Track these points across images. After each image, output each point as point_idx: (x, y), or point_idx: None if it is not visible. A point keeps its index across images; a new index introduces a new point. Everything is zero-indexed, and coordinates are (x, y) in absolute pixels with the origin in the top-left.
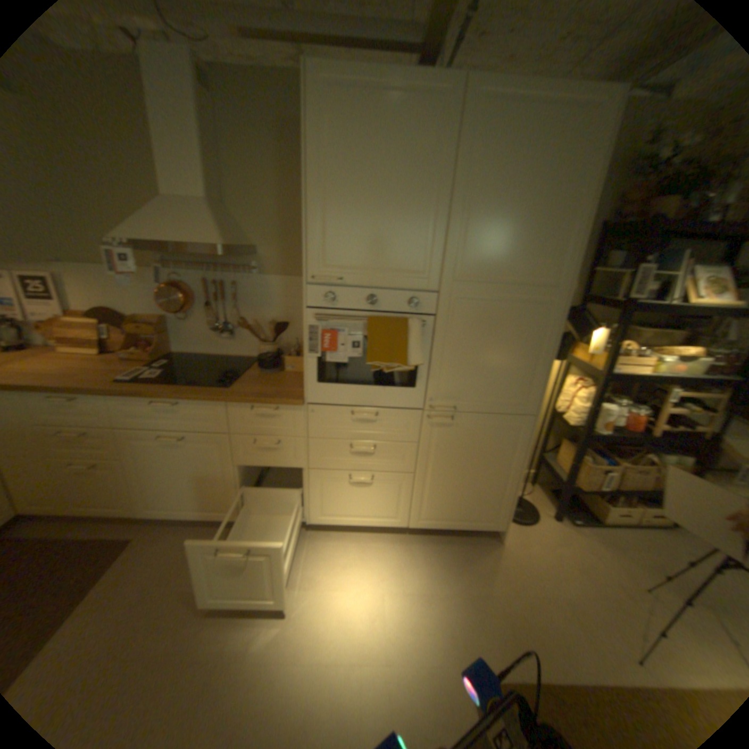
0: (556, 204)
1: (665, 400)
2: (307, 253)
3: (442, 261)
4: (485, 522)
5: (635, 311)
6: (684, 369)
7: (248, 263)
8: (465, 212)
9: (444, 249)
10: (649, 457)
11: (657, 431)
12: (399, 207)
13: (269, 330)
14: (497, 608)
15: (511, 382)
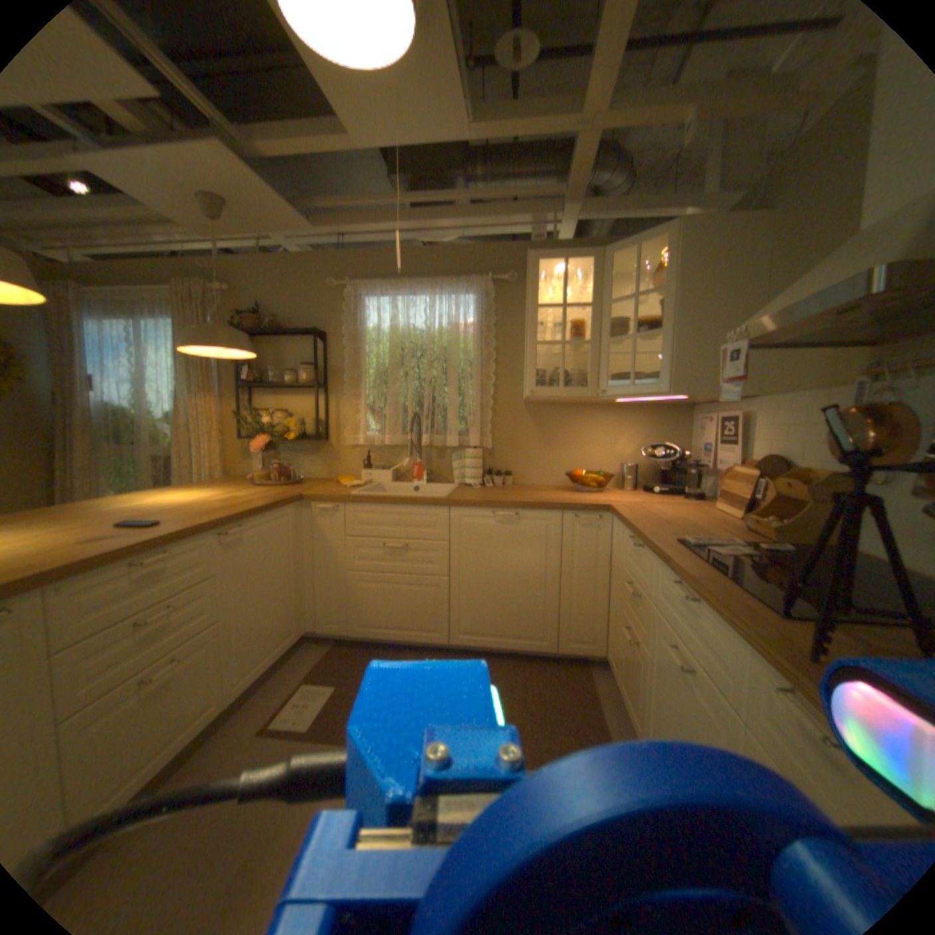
0: None
1: None
2: None
3: None
4: None
5: None
6: None
7: None
8: None
9: None
10: None
11: None
12: None
13: None
14: None
15: None
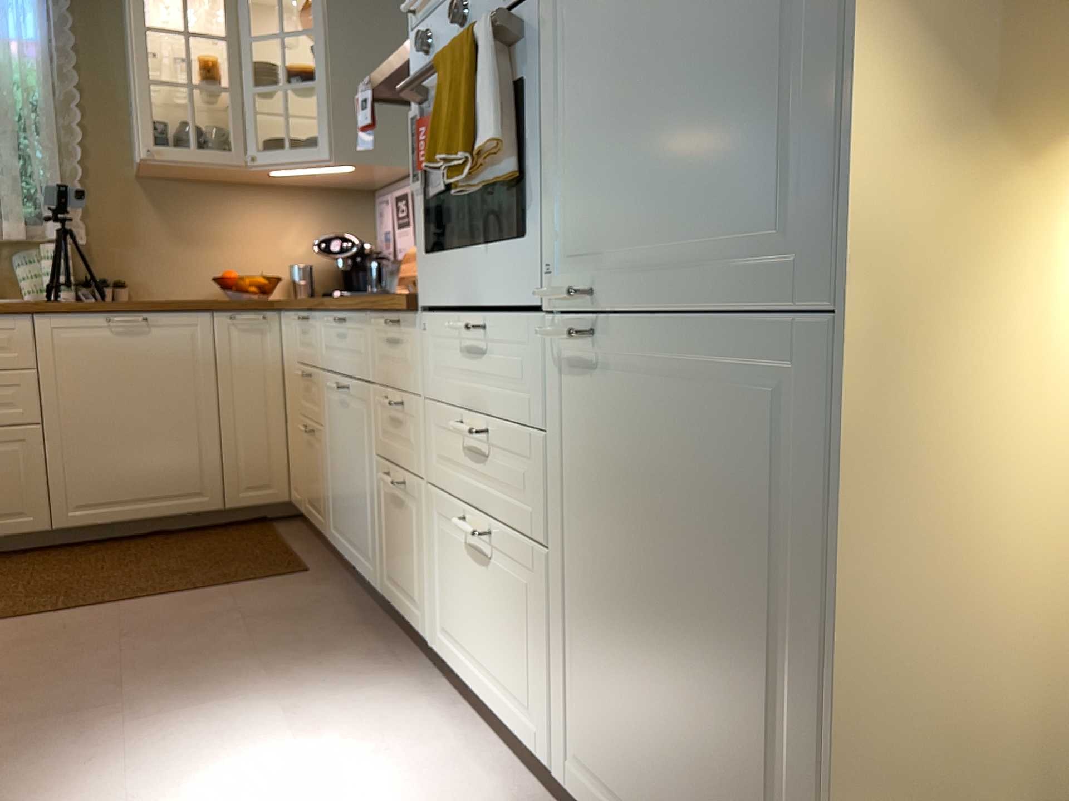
0: None
1: None
2: None
3: None
4: None
5: None
6: None
7: None
8: None
9: None
10: None
11: None
12: None
13: None
14: None
15: (736, 150)
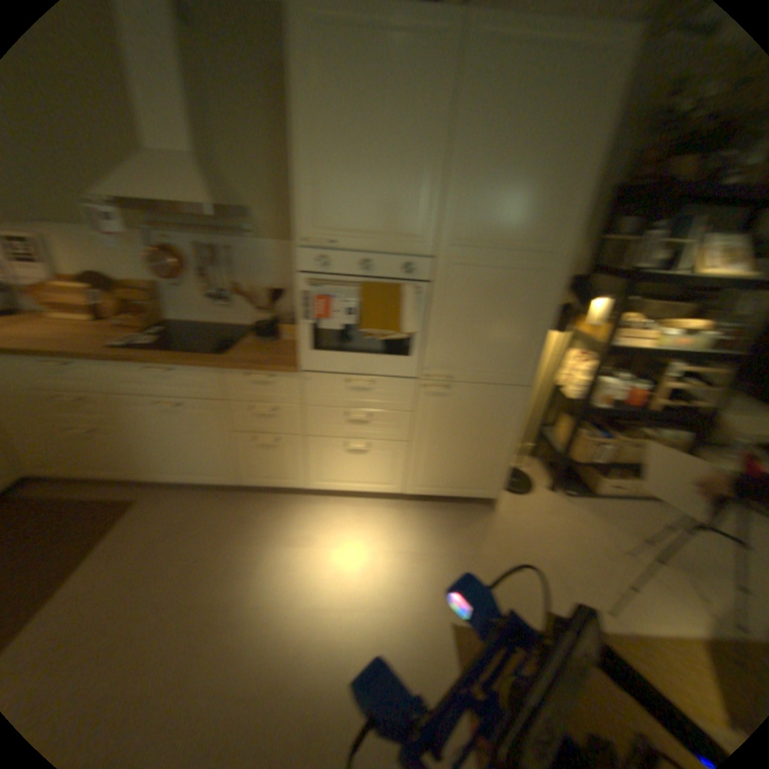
0: (561, 163)
1: (668, 375)
2: (300, 213)
3: (440, 224)
4: (480, 490)
5: (641, 281)
6: (688, 343)
7: (245, 226)
8: (465, 170)
9: (442, 211)
10: (646, 431)
11: (657, 405)
12: (395, 165)
13: (268, 298)
14: (485, 566)
15: (508, 352)
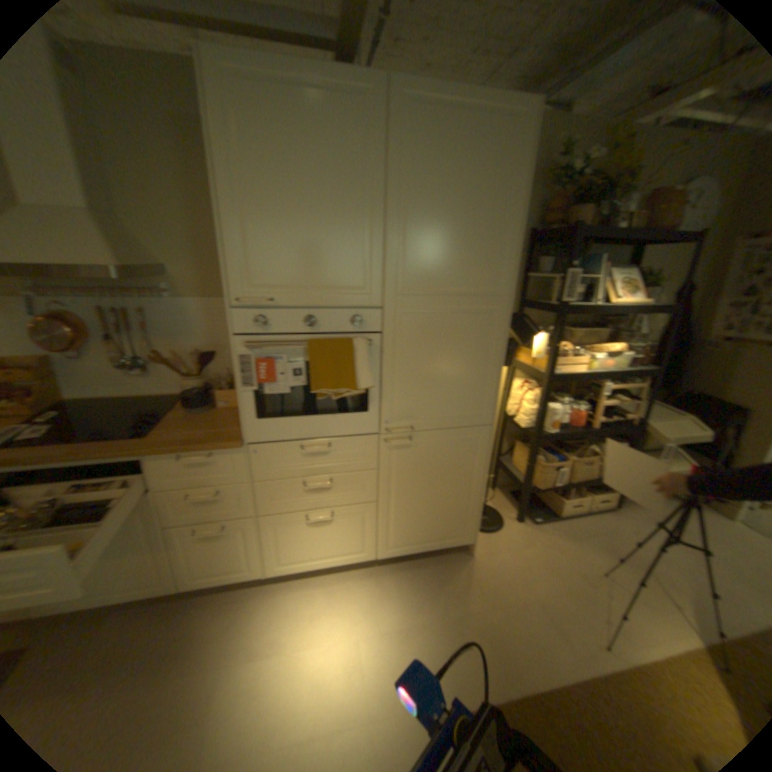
0: (490, 213)
1: (600, 393)
2: (228, 272)
3: (384, 275)
4: (454, 539)
5: (568, 314)
6: (613, 364)
7: (157, 286)
8: (402, 222)
9: (384, 262)
10: (592, 448)
11: (596, 423)
12: (331, 218)
13: (193, 362)
14: (476, 627)
15: (465, 395)
